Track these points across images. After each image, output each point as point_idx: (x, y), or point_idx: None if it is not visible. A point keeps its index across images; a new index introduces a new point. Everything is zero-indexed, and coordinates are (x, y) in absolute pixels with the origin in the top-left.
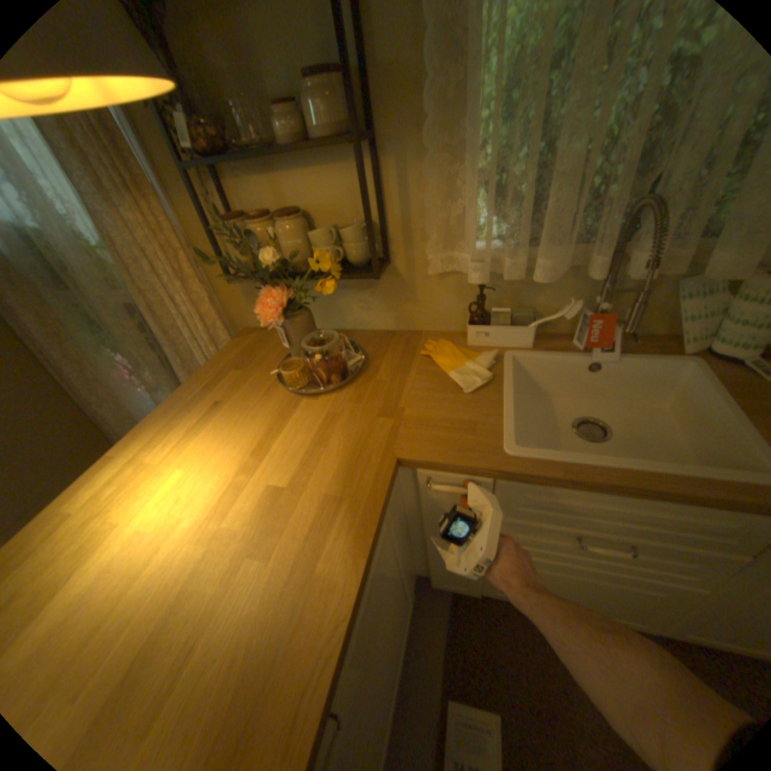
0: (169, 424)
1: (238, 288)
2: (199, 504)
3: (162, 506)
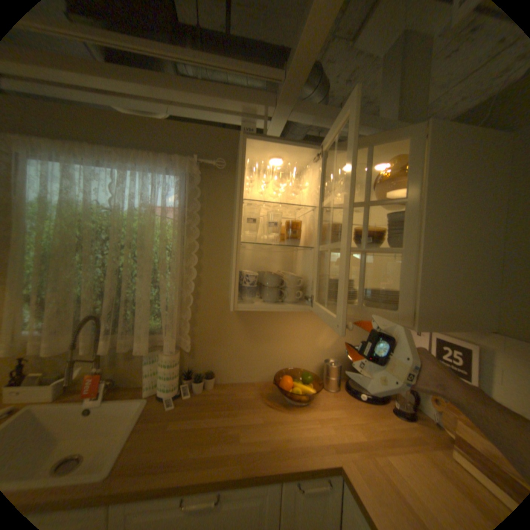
0: None
1: None
2: None
3: None
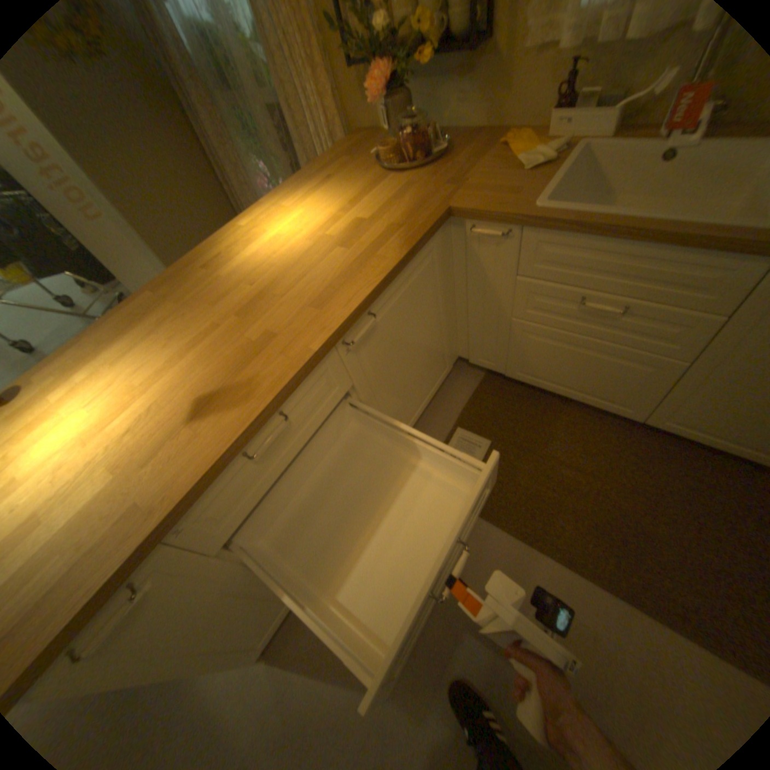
0: (297, 187)
1: (355, 81)
2: (313, 224)
3: (291, 224)
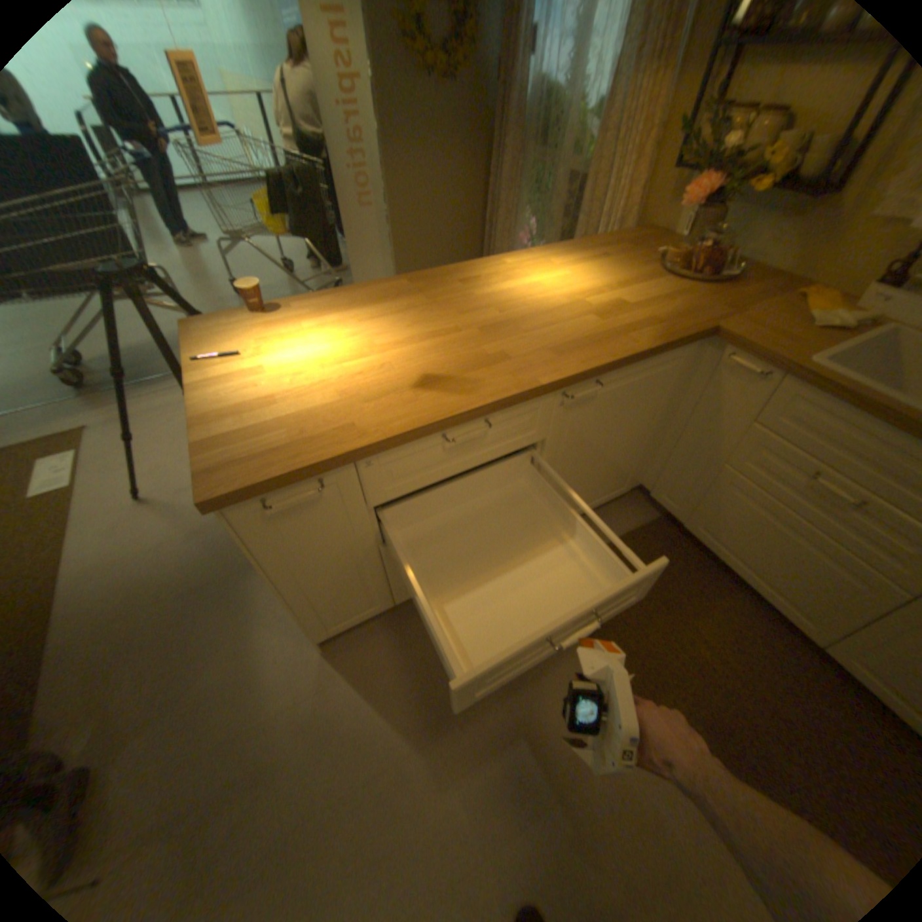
0: (571, 252)
1: (673, 182)
2: (576, 287)
3: (555, 280)
